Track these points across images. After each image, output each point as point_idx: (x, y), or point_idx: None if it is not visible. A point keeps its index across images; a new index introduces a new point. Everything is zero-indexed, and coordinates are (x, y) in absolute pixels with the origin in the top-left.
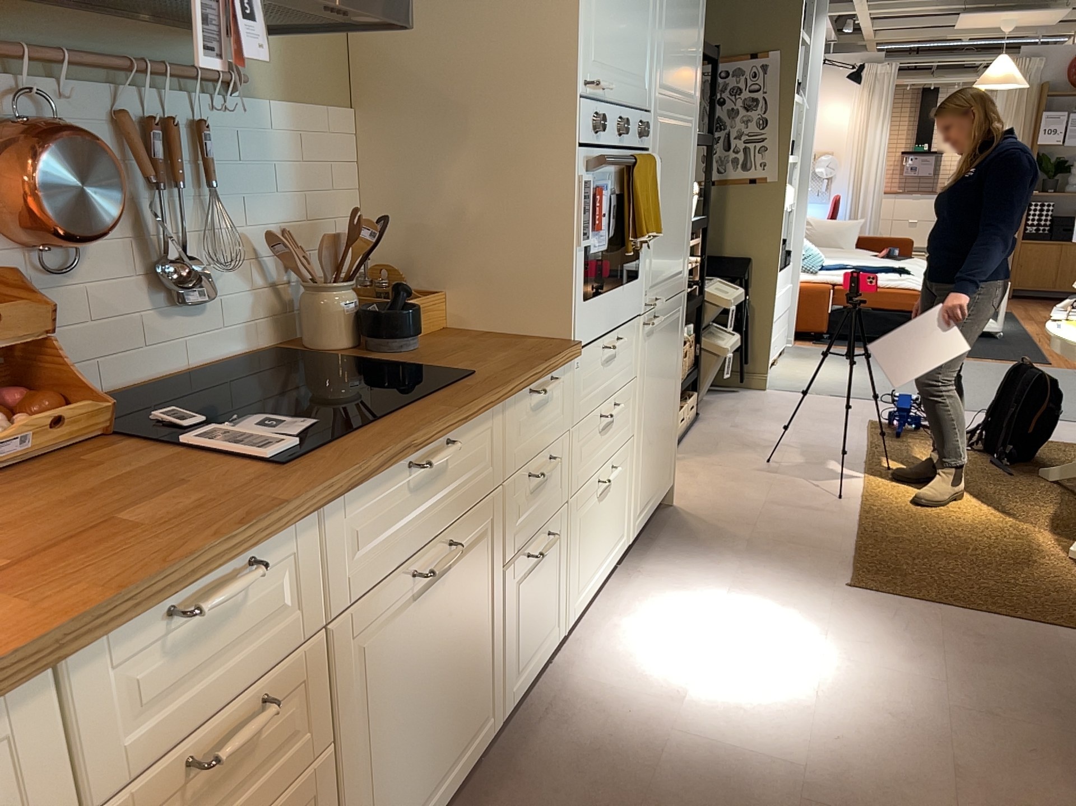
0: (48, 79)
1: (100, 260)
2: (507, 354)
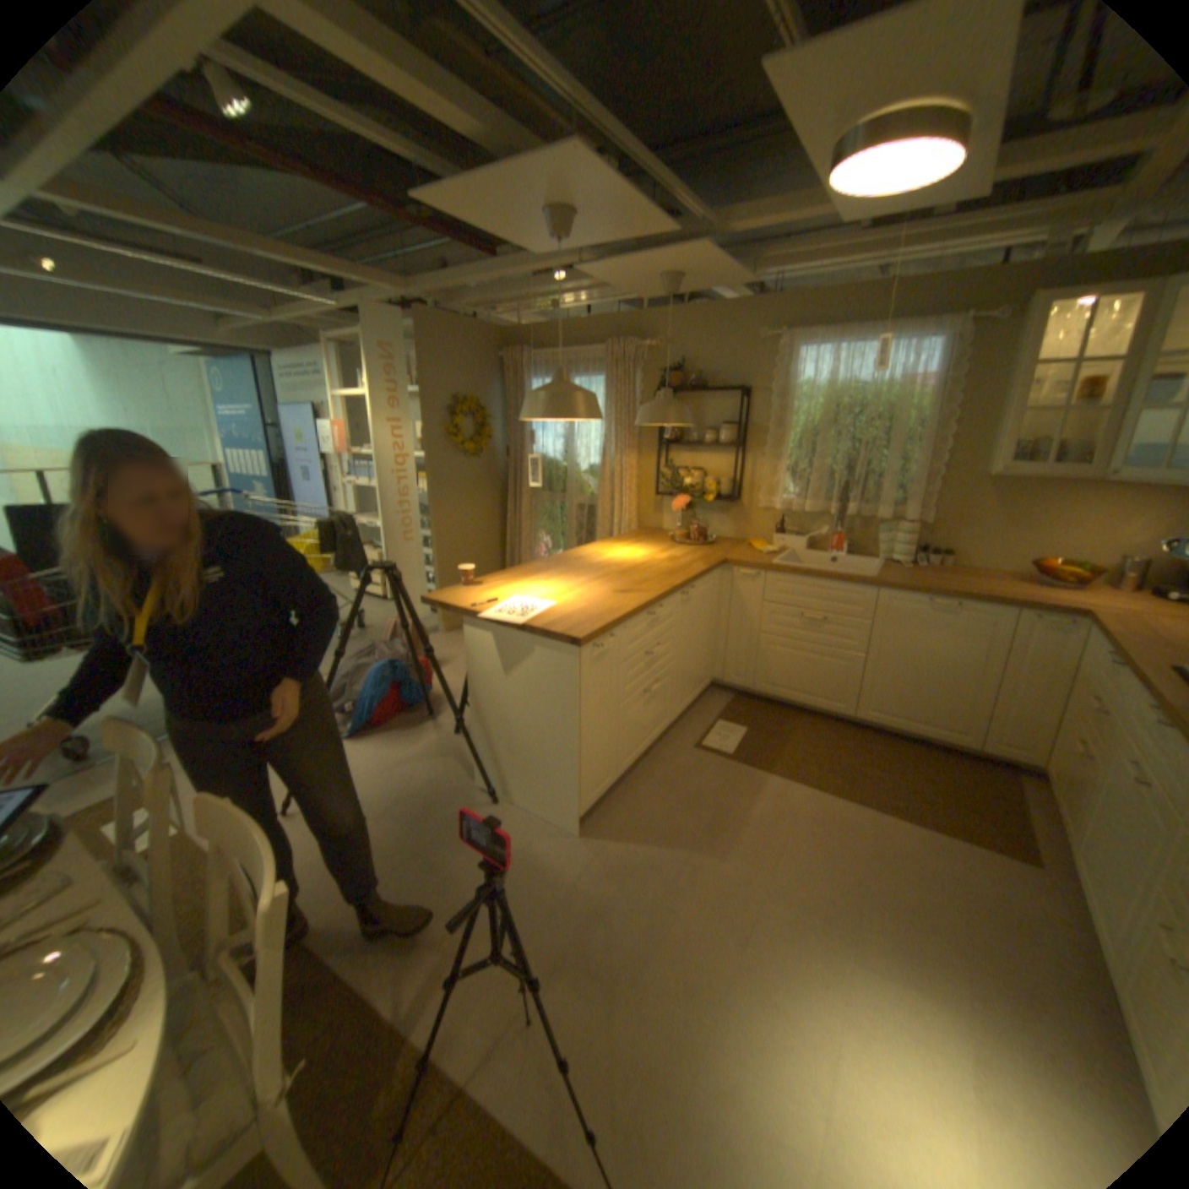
0: None
1: None
2: None
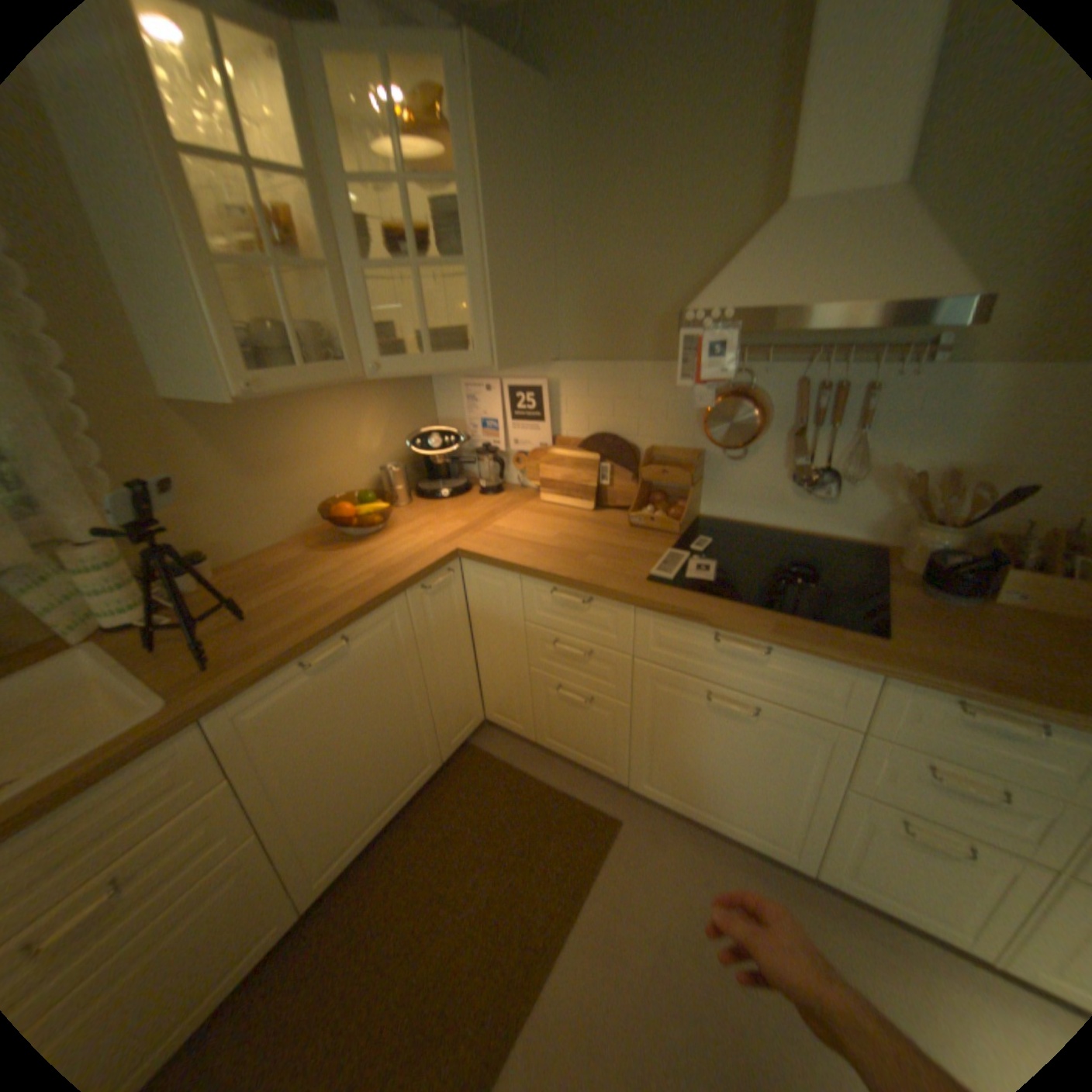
0: (763, 361)
1: (765, 457)
2: (1002, 663)
